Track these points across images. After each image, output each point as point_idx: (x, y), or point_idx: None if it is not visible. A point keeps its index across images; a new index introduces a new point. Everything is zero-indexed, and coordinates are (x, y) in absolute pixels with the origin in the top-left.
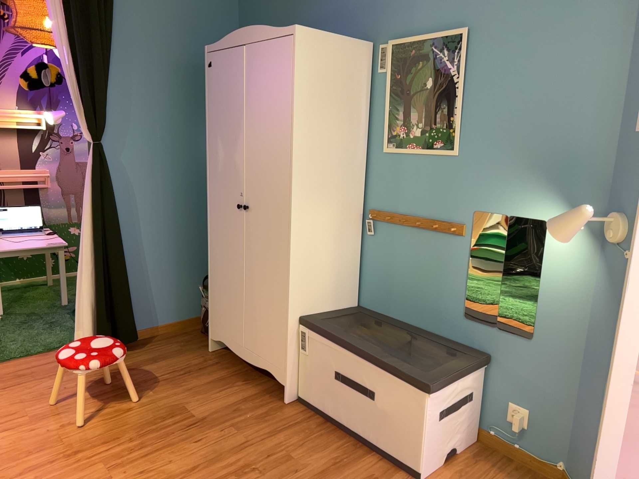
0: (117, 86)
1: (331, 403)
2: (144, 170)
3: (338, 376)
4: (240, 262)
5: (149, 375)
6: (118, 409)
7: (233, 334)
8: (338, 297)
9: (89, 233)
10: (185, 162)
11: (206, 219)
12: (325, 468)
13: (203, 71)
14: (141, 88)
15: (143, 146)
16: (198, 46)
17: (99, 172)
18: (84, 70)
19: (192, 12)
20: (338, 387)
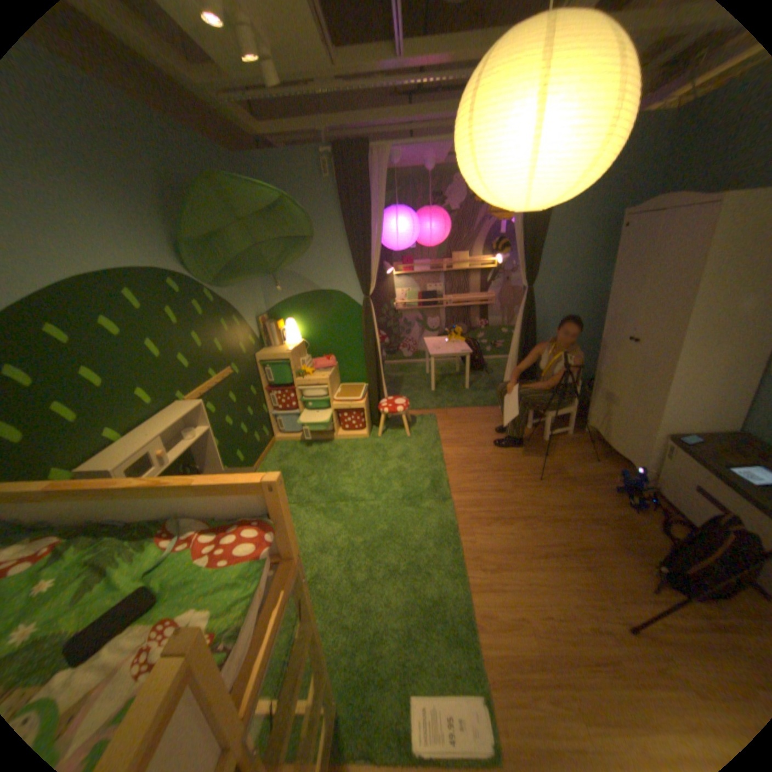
0: (548, 246)
1: (685, 506)
2: (558, 303)
3: (697, 490)
4: (623, 380)
5: (541, 438)
6: (521, 454)
7: (607, 428)
8: (716, 424)
9: (517, 345)
10: (591, 296)
11: (599, 338)
12: (666, 548)
13: (619, 222)
14: (565, 245)
15: (560, 286)
16: (618, 202)
17: (528, 308)
18: (528, 242)
19: (619, 174)
20: (695, 497)
